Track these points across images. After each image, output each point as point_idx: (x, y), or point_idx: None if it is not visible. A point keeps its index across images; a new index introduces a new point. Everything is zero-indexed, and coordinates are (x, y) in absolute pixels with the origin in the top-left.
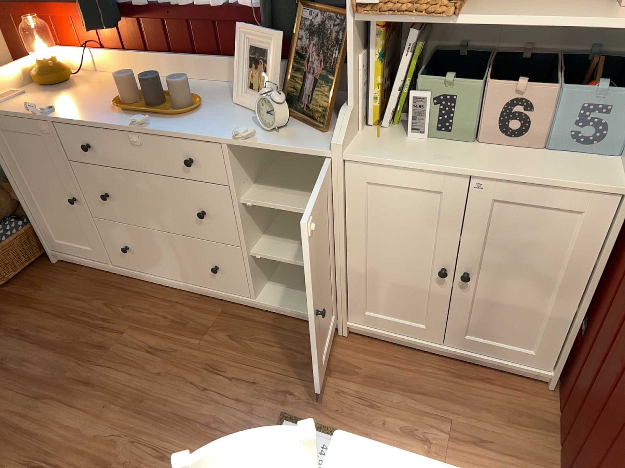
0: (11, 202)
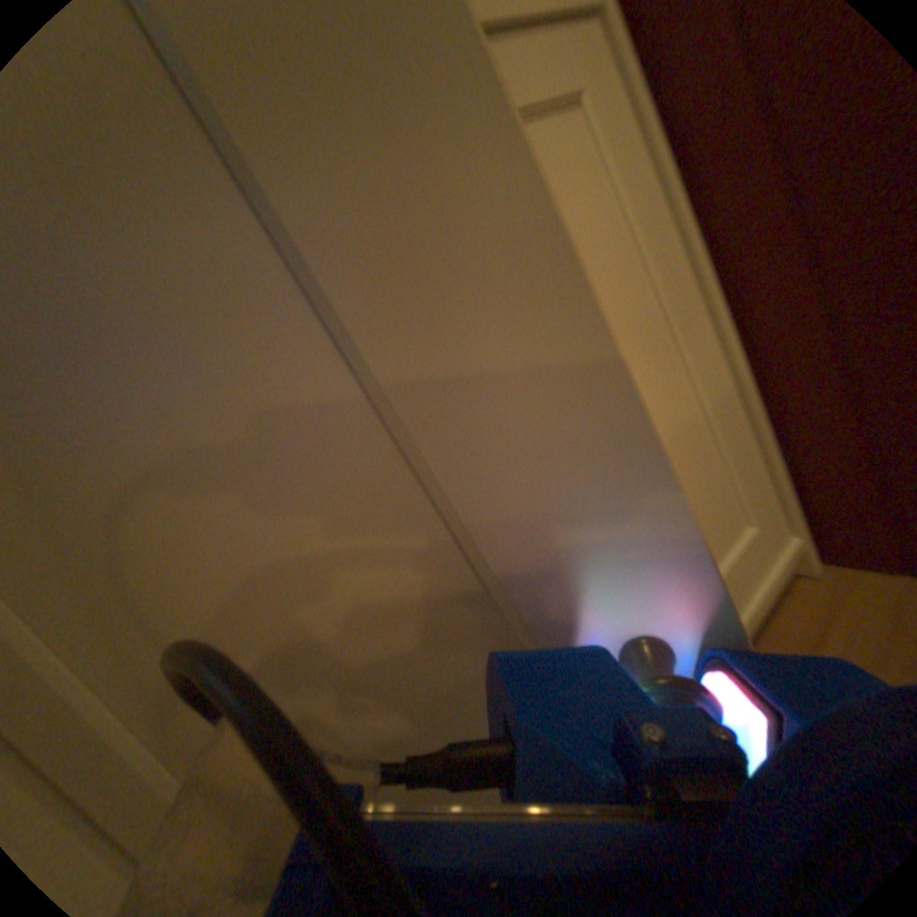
0: None
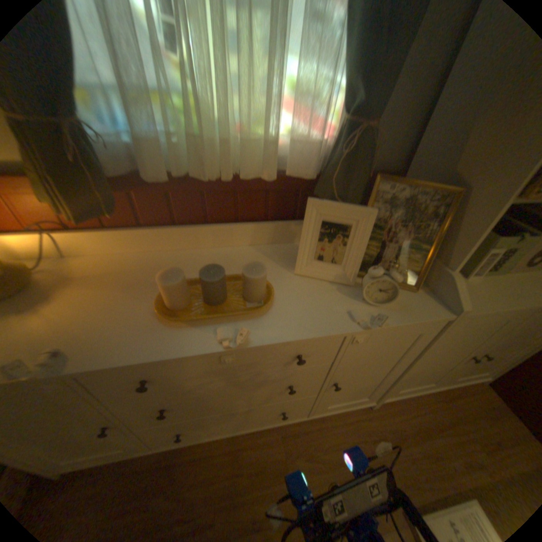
0: None
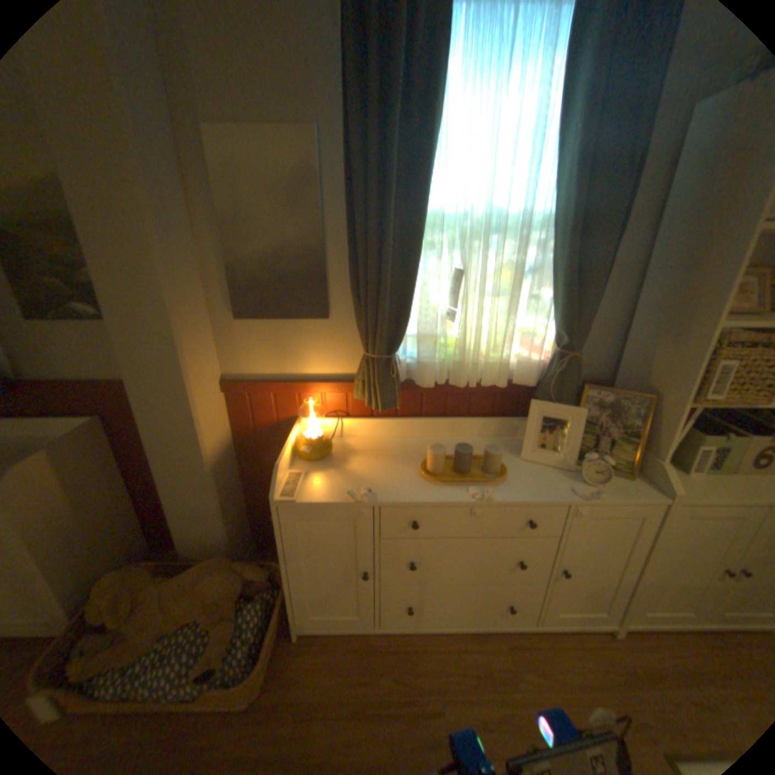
0: (236, 587)
